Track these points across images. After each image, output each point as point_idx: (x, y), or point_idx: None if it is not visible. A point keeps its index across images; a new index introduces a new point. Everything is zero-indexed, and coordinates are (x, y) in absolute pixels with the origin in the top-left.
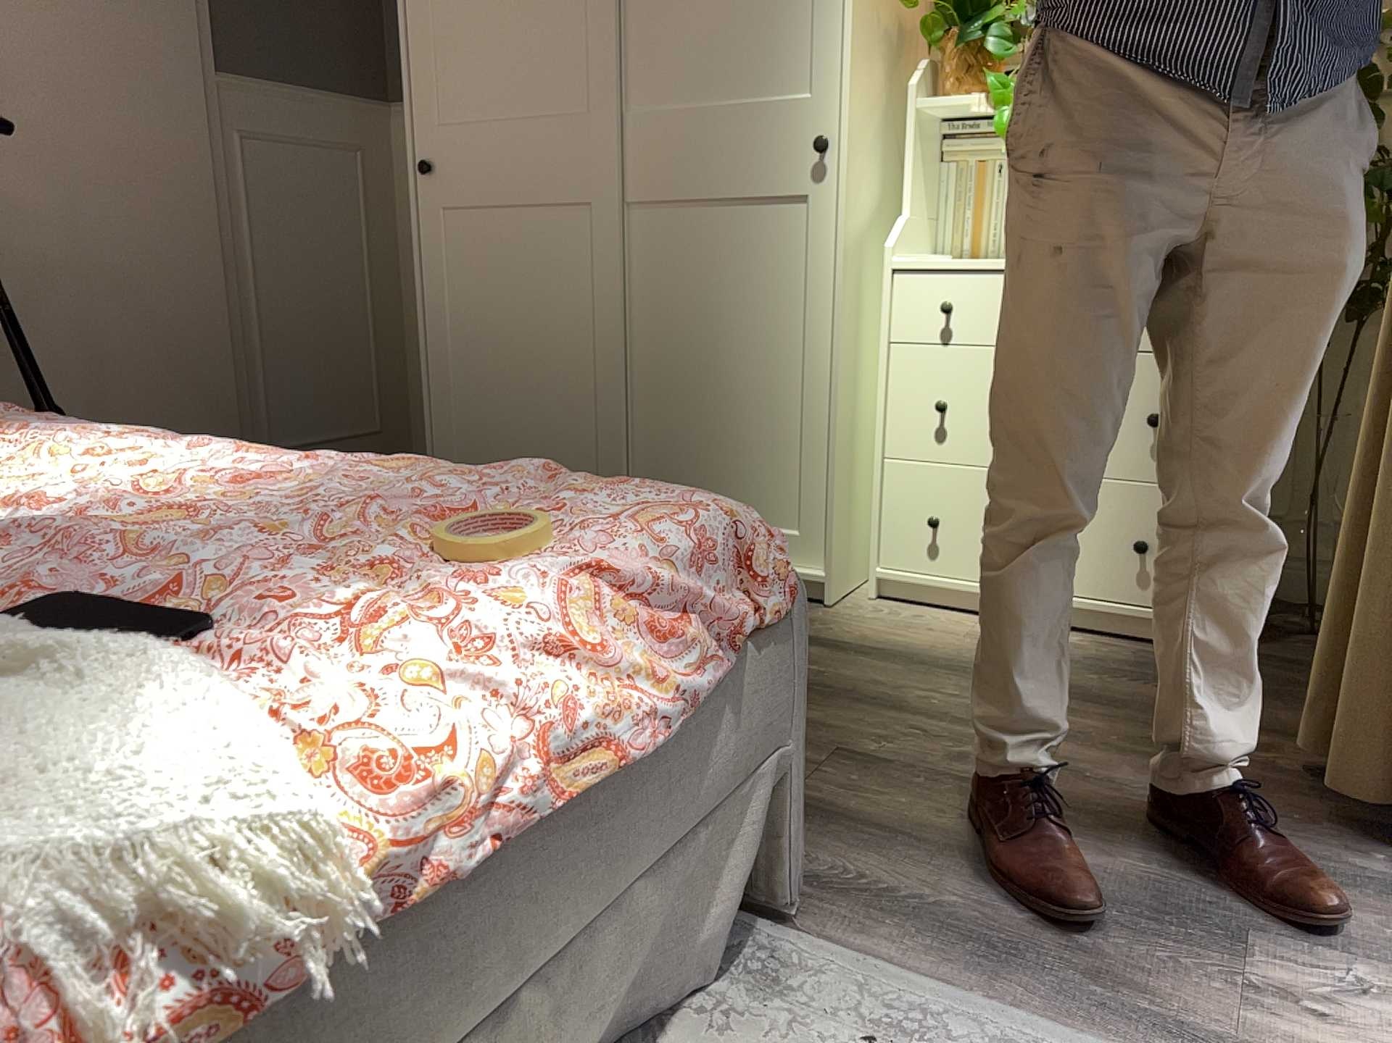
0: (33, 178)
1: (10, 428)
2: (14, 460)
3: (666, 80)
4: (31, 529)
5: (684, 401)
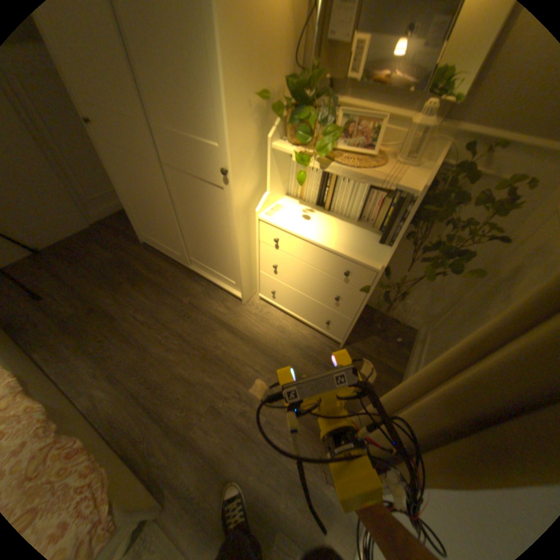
0: None
1: None
2: None
3: (162, 113)
4: None
5: (198, 236)
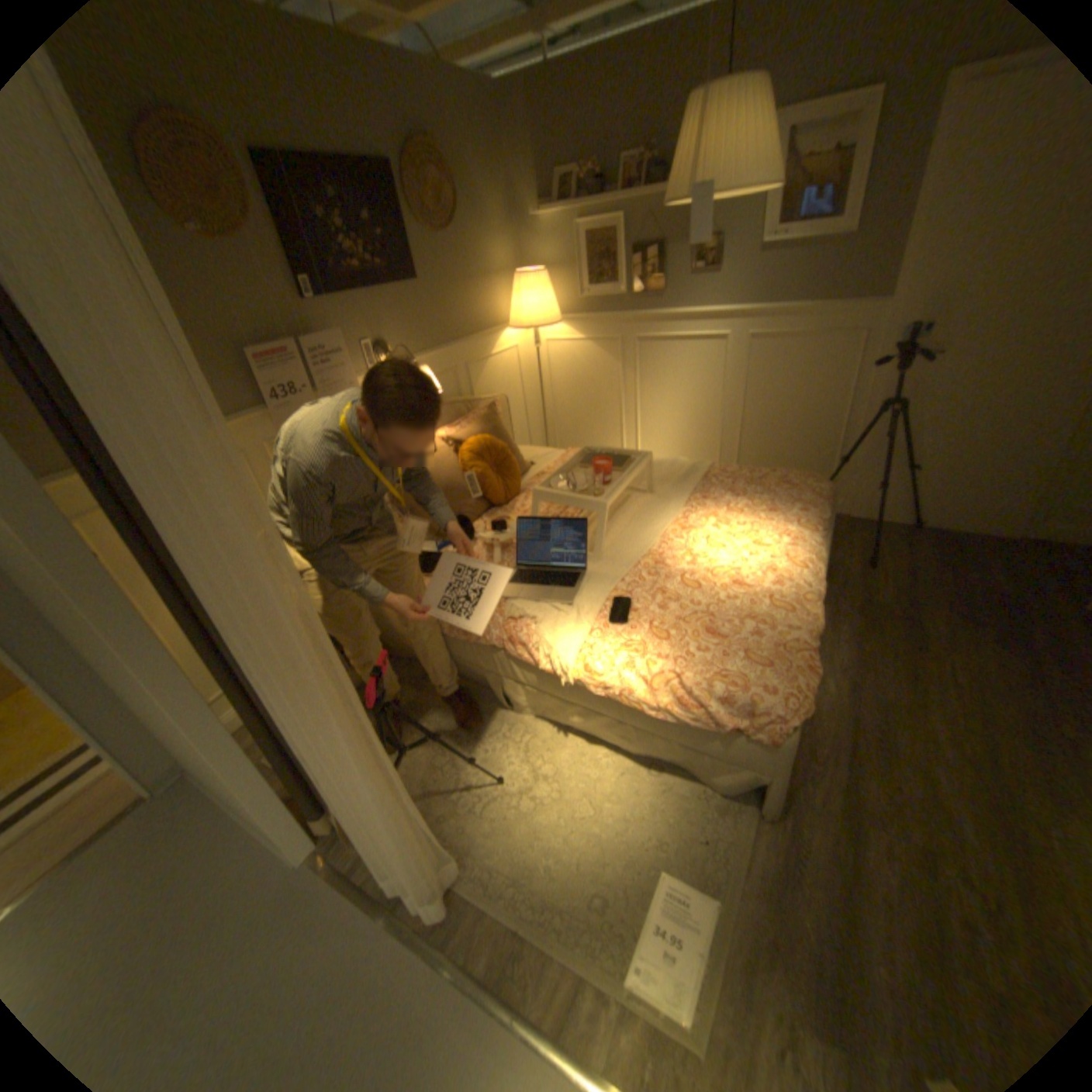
0: (968, 360)
1: (796, 506)
2: (748, 532)
3: None
4: (684, 569)
5: None
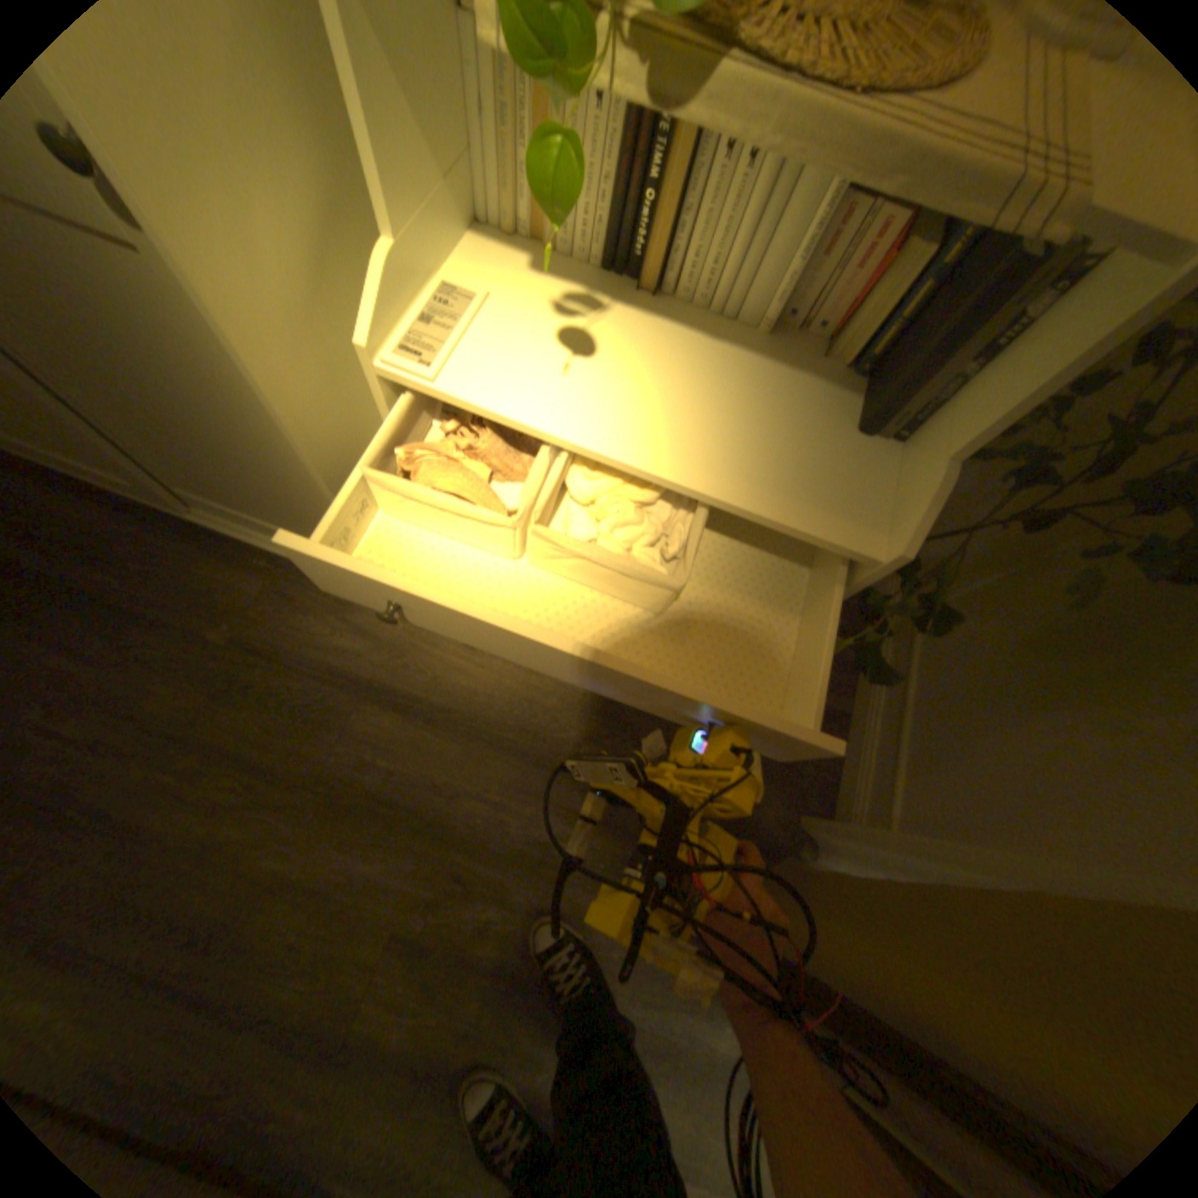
0: None
1: None
2: None
3: None
4: None
5: (155, 431)
